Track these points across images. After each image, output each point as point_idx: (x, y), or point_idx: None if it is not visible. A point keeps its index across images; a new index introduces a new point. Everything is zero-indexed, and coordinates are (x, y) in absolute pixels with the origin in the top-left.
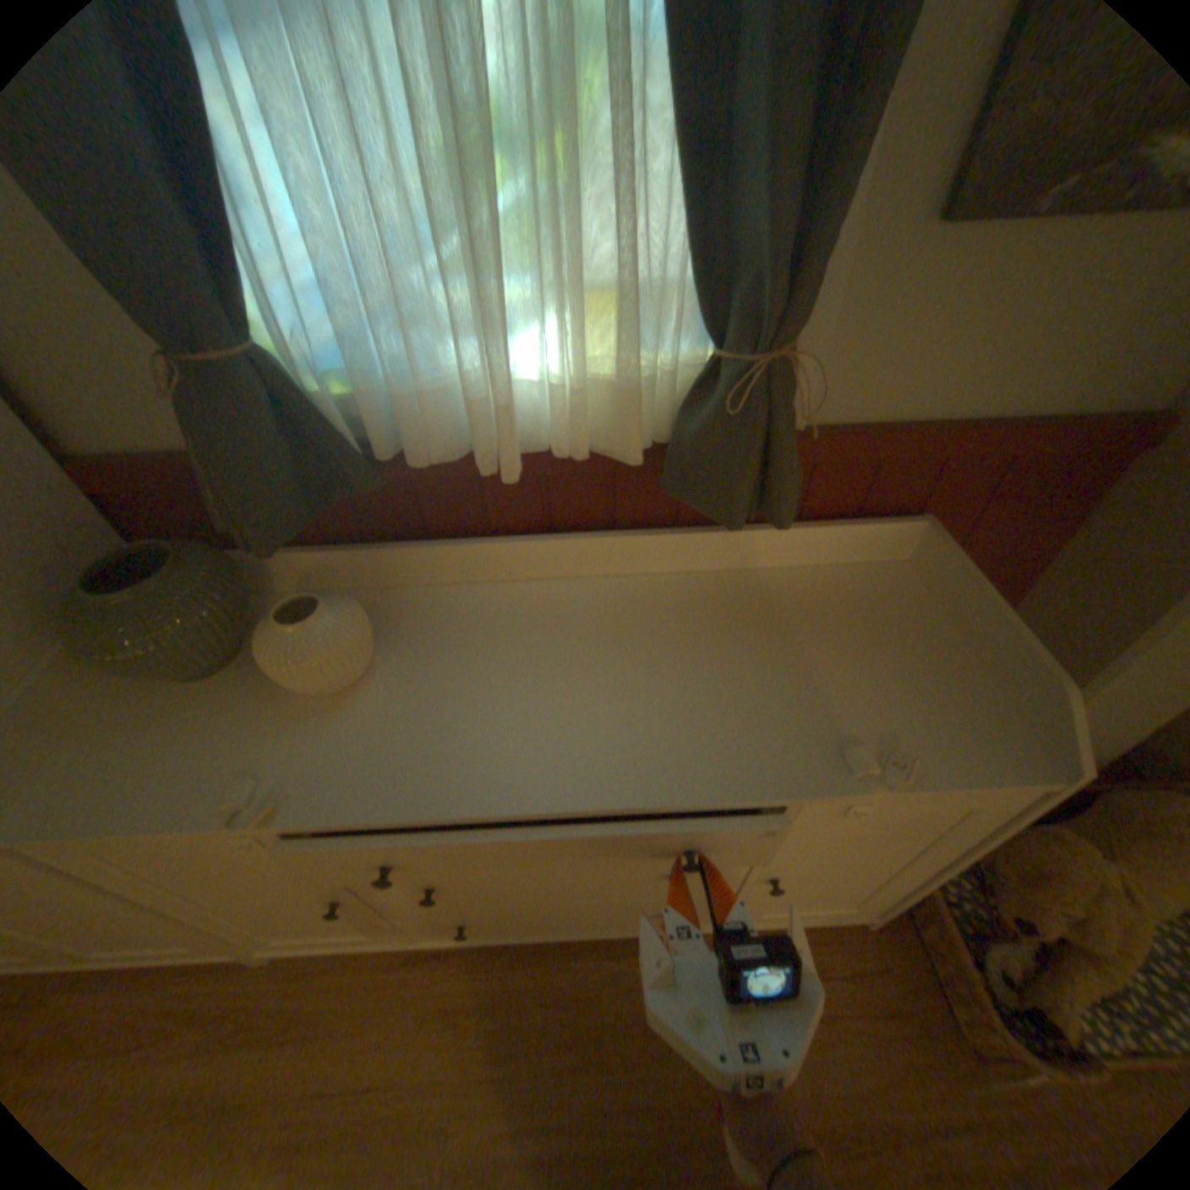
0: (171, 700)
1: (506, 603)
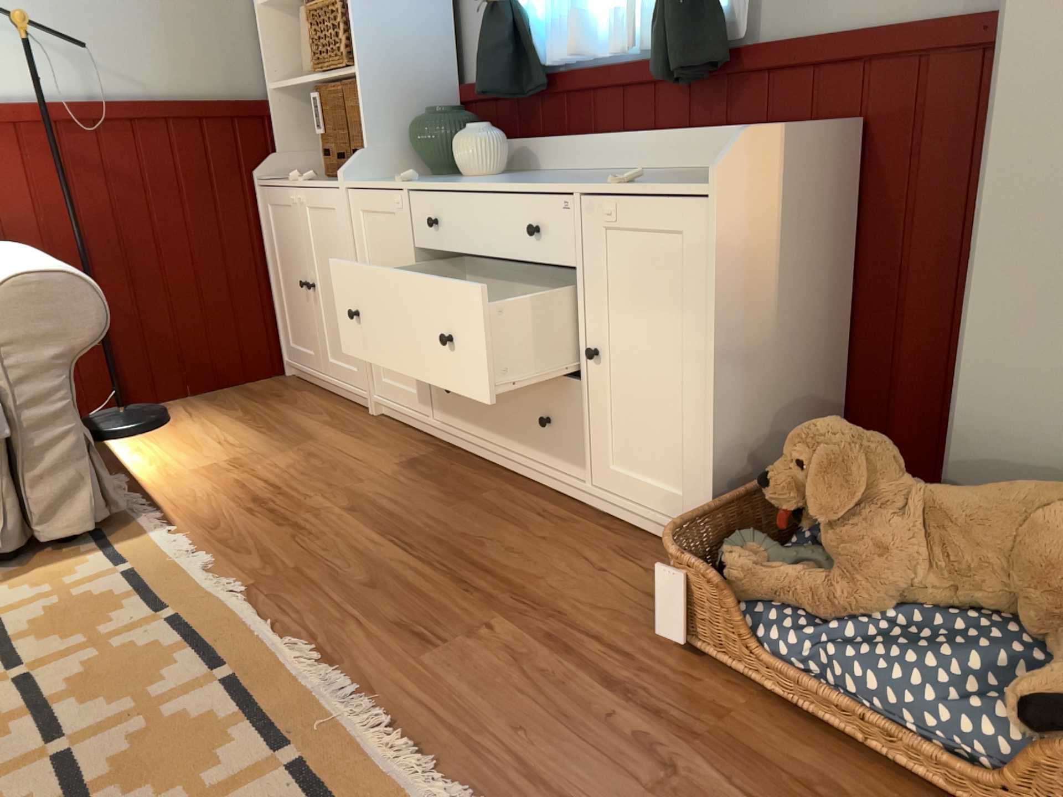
0: (421, 178)
1: (573, 173)
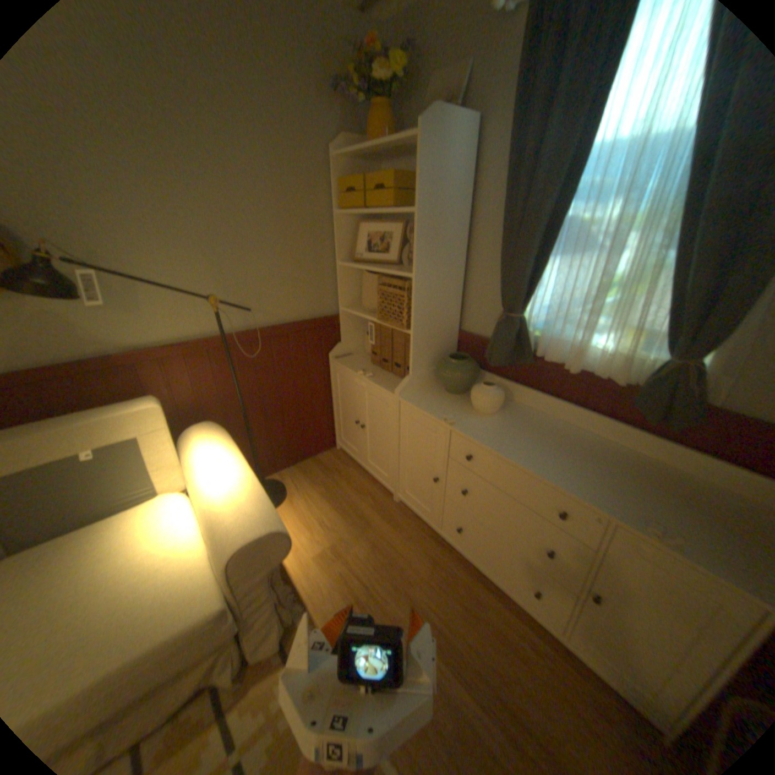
0: (443, 394)
1: (550, 422)
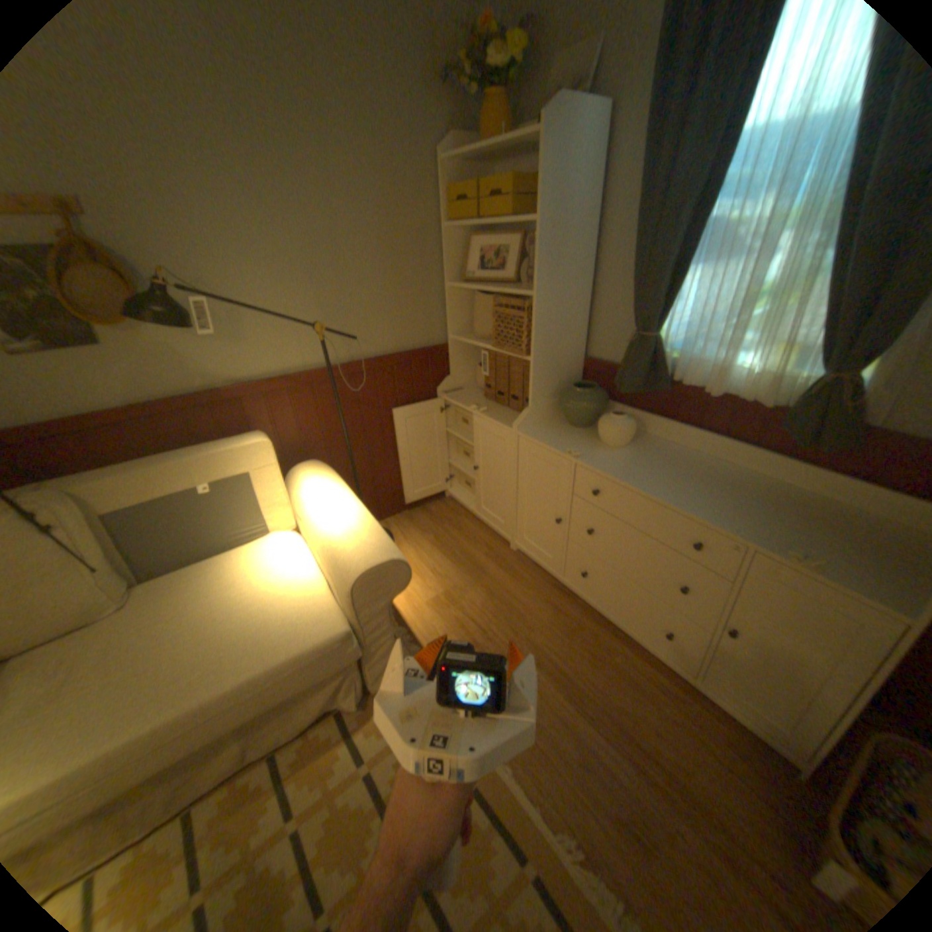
0: (566, 428)
1: (687, 455)
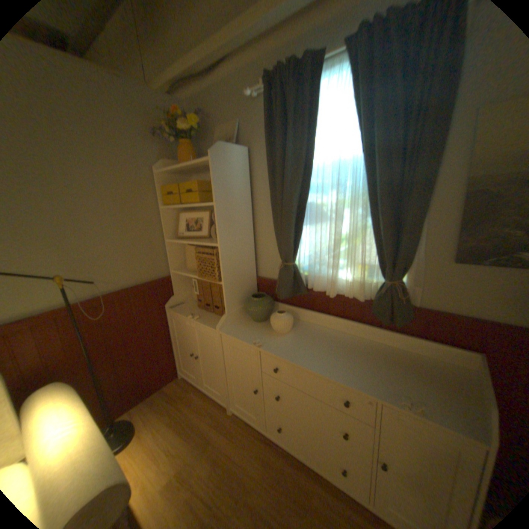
0: (252, 323)
1: (326, 332)
